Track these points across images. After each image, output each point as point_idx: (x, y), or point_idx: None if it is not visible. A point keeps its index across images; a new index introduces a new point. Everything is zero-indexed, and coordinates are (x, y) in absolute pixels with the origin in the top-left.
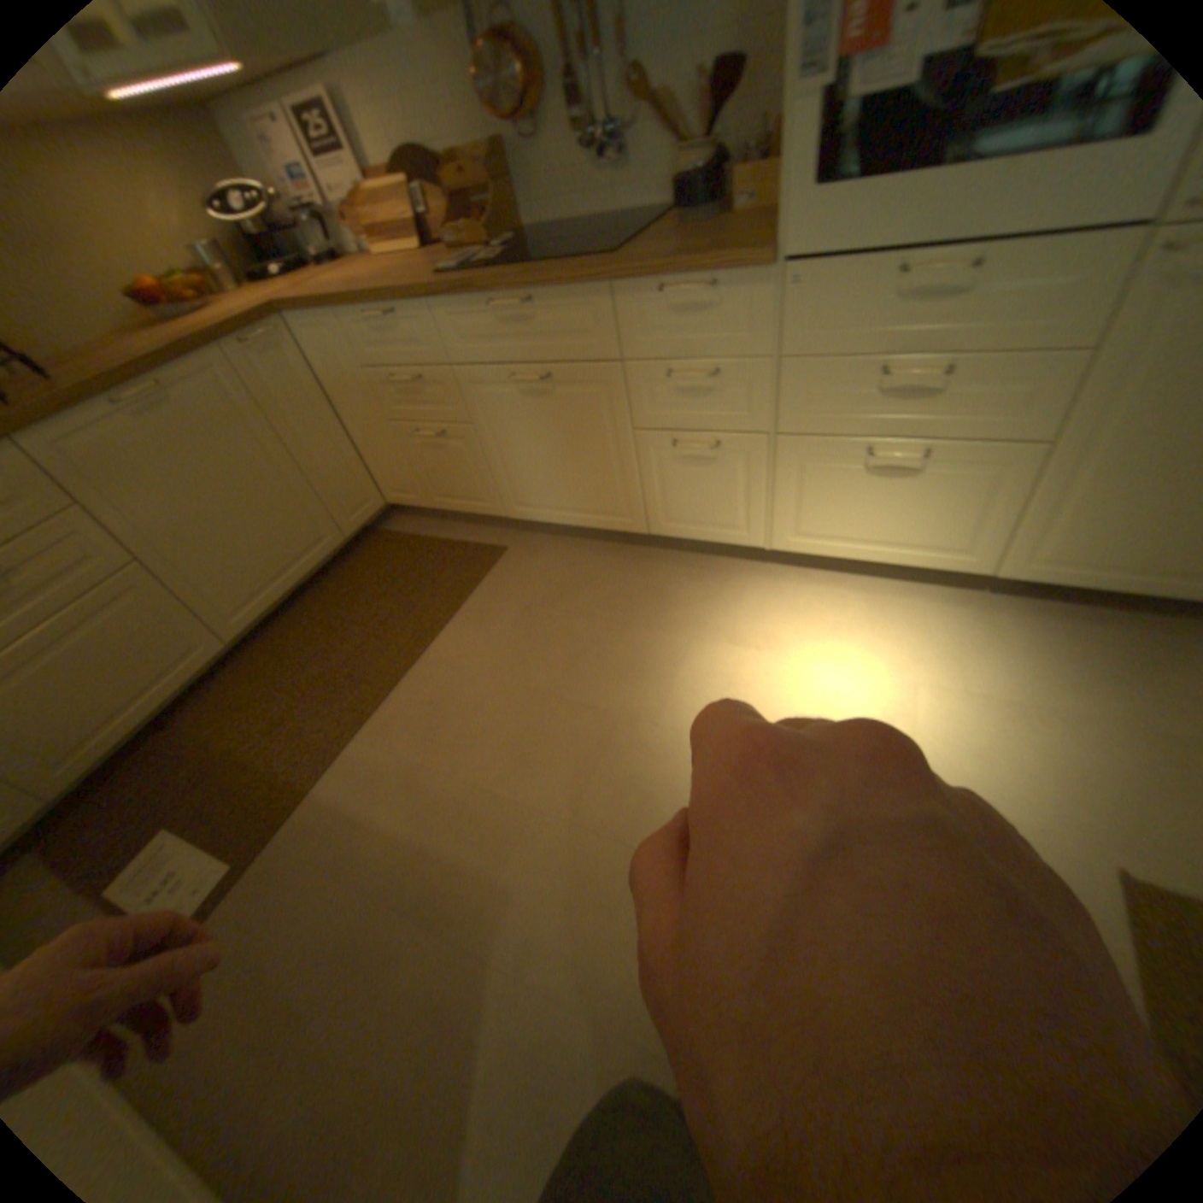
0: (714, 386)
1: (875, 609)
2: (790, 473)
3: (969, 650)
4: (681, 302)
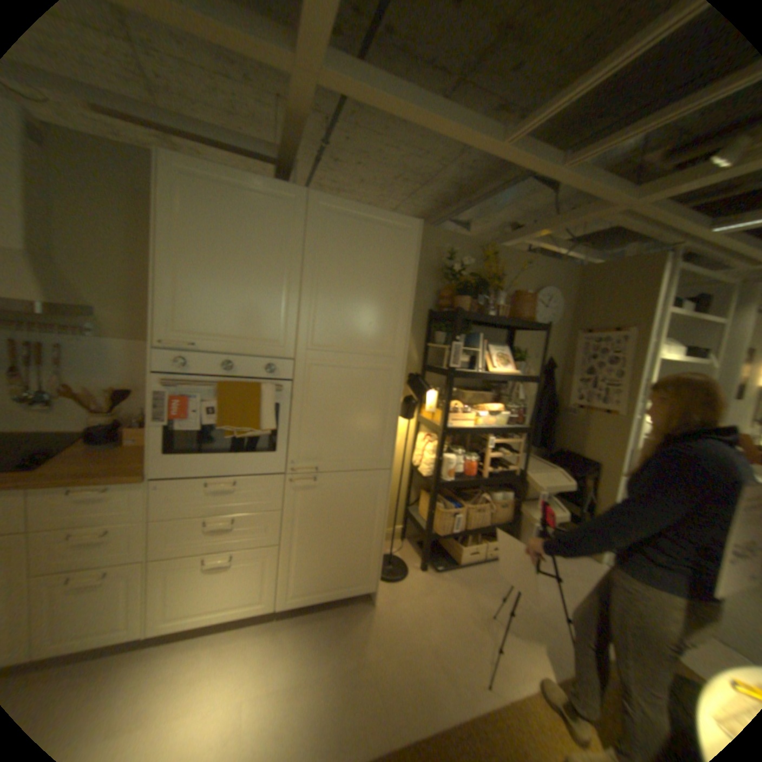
0: (103, 542)
1: (216, 658)
2: (156, 584)
3: (266, 664)
4: (81, 500)
